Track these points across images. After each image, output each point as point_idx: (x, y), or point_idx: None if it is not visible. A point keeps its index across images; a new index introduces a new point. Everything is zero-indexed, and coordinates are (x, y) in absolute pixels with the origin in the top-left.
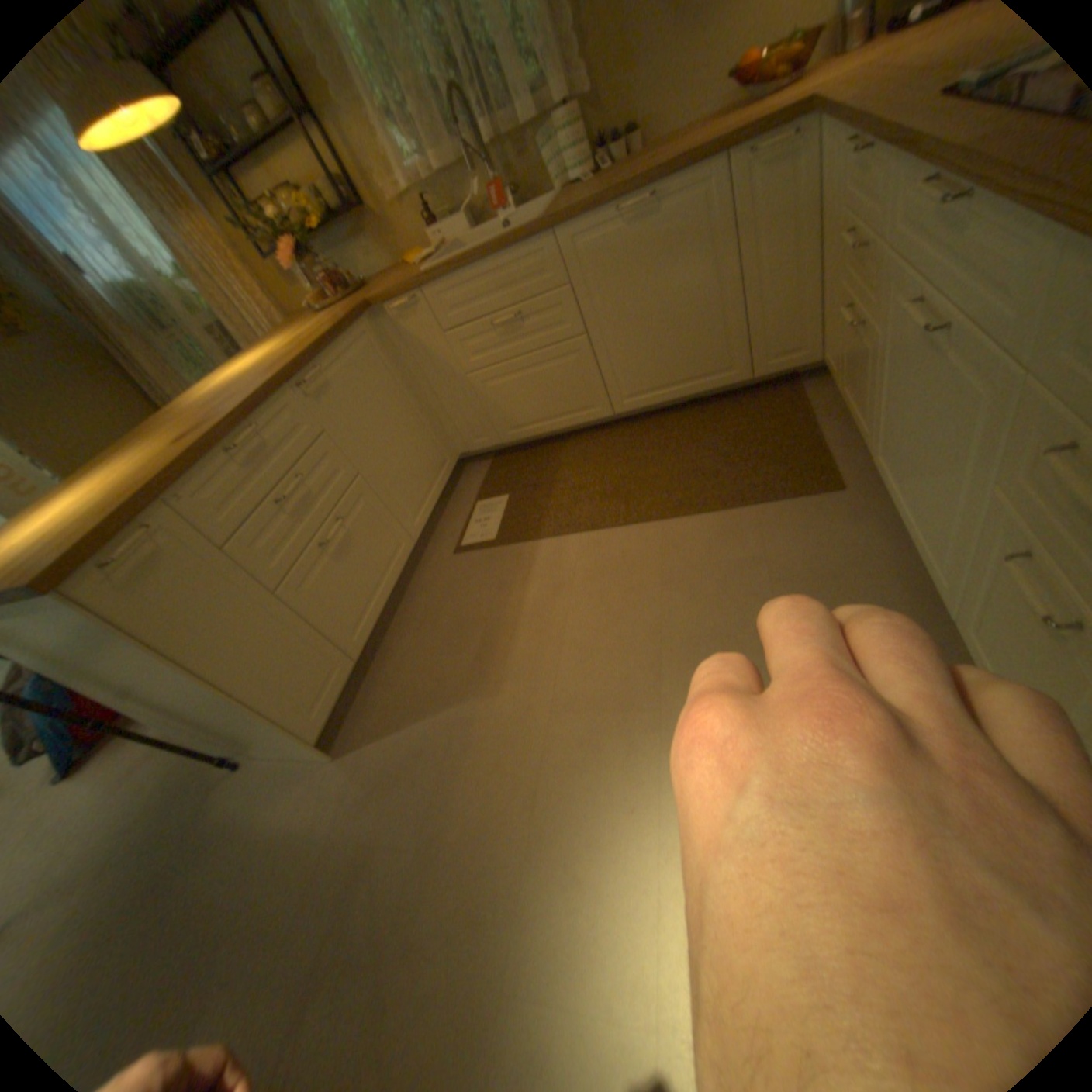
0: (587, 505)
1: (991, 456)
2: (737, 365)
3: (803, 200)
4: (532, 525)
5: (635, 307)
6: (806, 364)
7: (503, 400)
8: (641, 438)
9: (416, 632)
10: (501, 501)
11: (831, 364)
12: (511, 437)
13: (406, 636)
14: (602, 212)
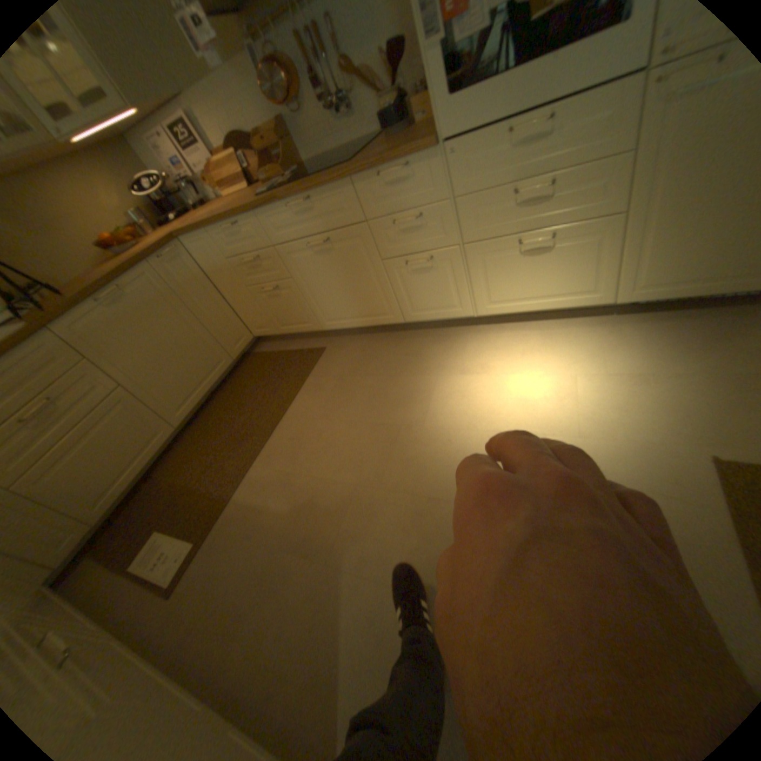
0: (231, 461)
1: (374, 255)
2: (222, 357)
3: (196, 273)
4: (209, 507)
5: (144, 352)
6: (249, 342)
7: (70, 483)
8: (208, 424)
9: (231, 647)
10: (154, 540)
11: (254, 342)
12: (98, 512)
13: (225, 666)
14: (84, 305)
